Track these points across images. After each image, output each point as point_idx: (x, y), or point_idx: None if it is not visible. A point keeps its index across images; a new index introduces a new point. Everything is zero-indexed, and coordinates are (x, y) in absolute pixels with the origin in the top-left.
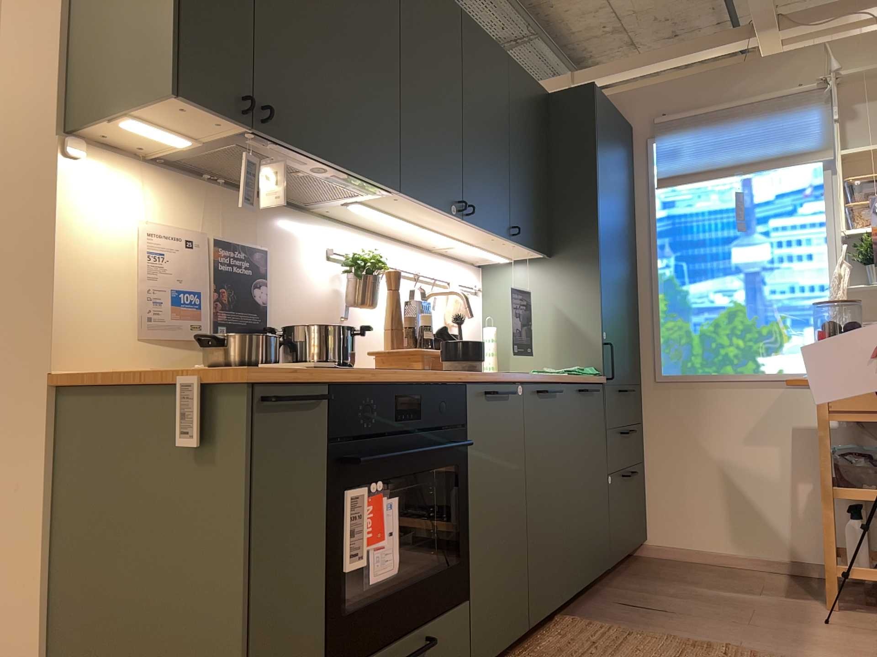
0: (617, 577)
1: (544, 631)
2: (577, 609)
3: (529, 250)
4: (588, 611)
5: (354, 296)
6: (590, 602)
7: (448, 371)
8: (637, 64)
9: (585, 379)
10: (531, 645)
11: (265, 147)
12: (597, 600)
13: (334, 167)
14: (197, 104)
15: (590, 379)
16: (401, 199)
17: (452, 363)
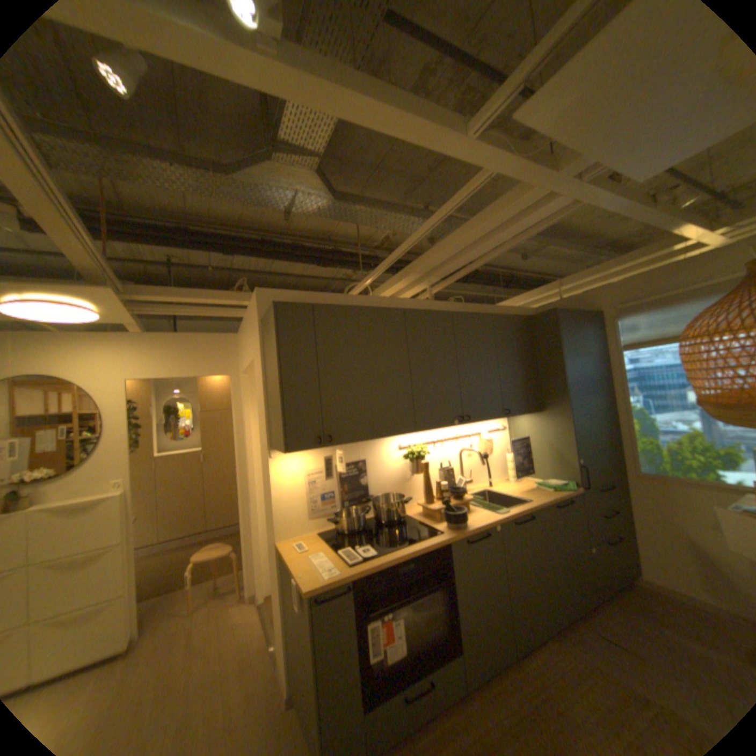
0: (609, 606)
1: (537, 652)
2: (568, 634)
3: (522, 414)
4: (574, 639)
5: (412, 469)
6: (579, 630)
7: (441, 534)
8: (602, 268)
9: (562, 496)
10: (523, 664)
11: (337, 445)
12: (585, 627)
13: (373, 439)
14: (297, 450)
15: (567, 495)
16: (420, 431)
17: (447, 525)
